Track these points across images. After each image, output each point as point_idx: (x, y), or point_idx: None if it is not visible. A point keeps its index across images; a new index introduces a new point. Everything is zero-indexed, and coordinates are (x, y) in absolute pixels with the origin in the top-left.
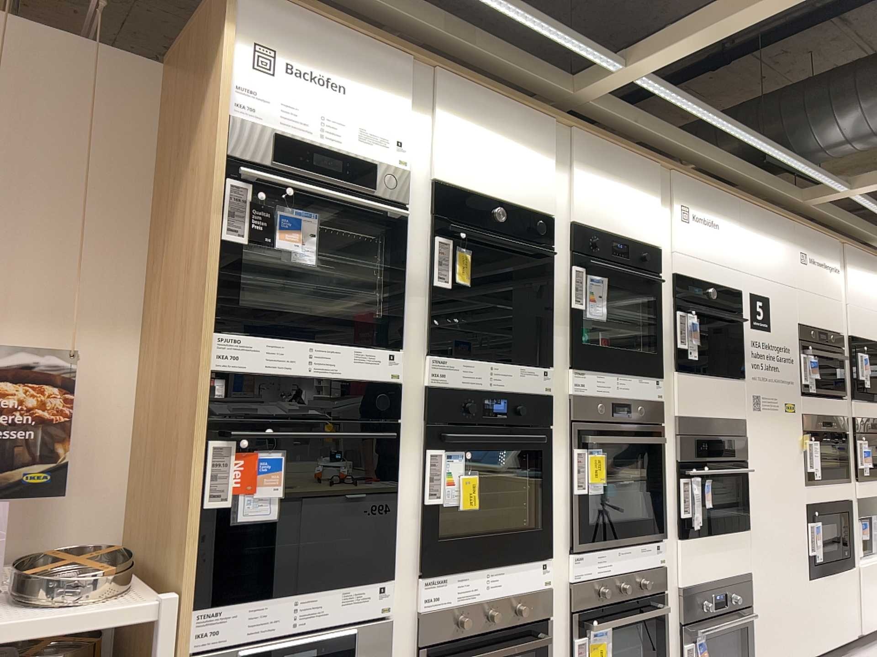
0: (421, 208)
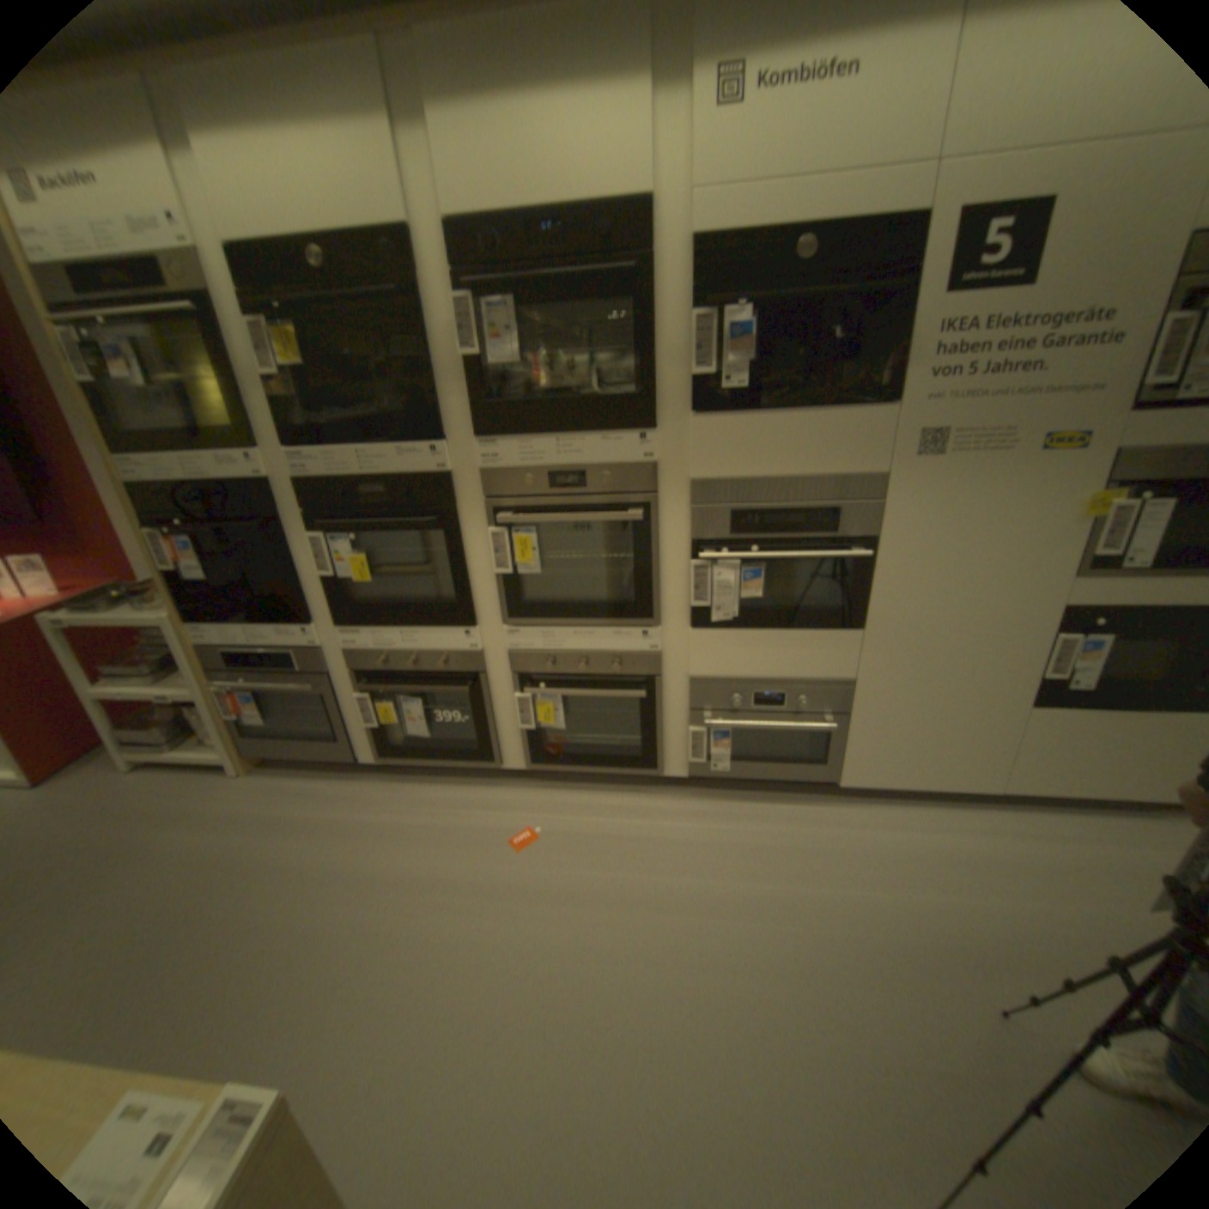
0: (220, 279)
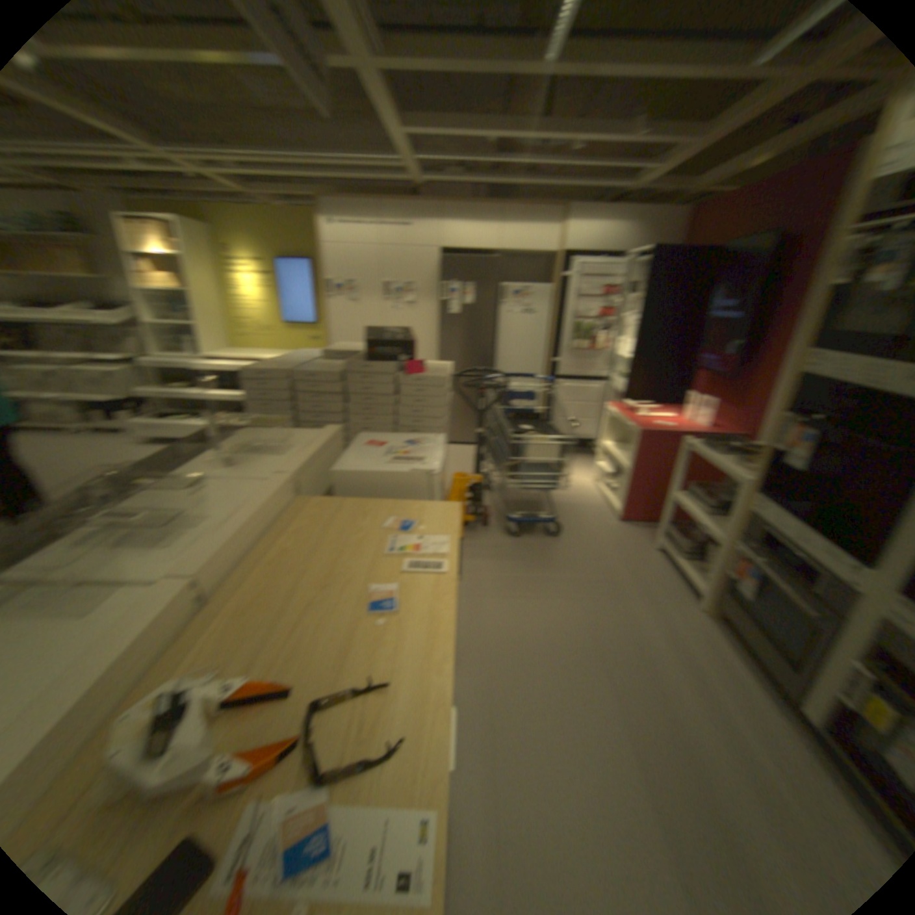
0: None
